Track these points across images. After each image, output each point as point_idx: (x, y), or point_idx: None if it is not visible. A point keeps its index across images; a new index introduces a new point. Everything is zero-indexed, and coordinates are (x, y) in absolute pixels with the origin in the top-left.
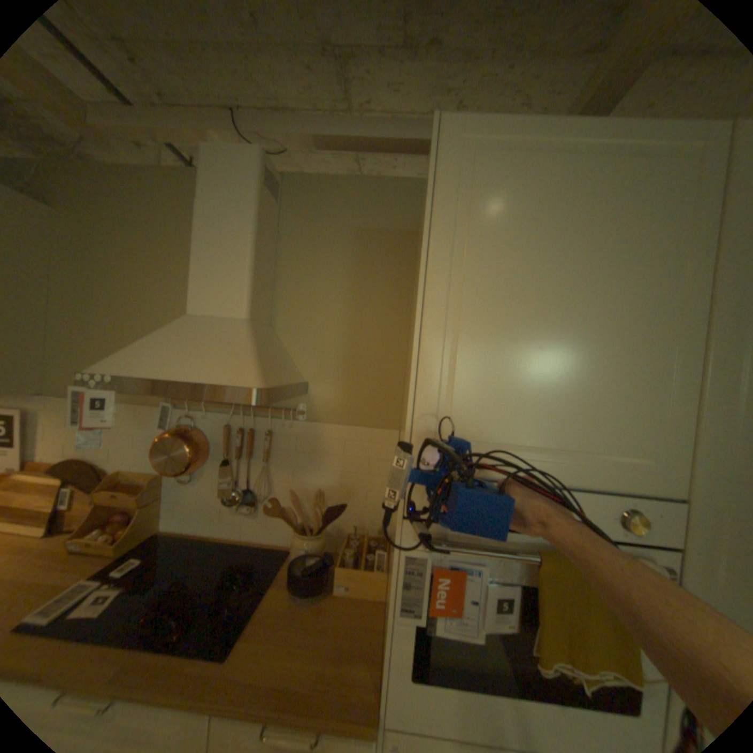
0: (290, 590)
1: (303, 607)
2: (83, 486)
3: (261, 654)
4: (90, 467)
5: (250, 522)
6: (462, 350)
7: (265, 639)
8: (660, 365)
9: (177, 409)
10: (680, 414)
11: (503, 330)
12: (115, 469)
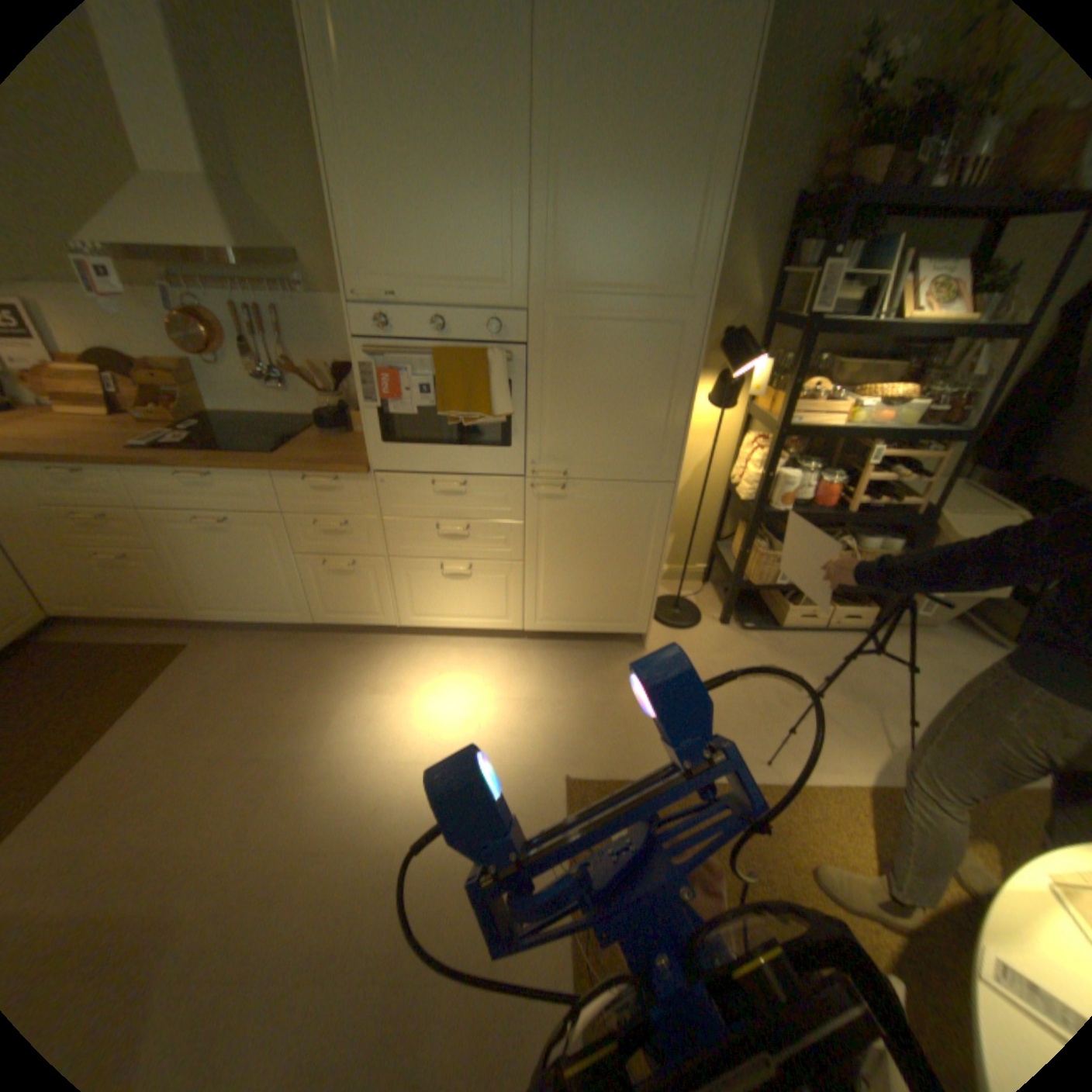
0: (317, 427)
1: (328, 437)
2: (118, 373)
3: (296, 452)
4: (116, 356)
5: (282, 396)
6: (359, 199)
7: (299, 448)
8: (497, 205)
9: (173, 289)
10: (514, 245)
11: (385, 180)
12: (140, 356)
